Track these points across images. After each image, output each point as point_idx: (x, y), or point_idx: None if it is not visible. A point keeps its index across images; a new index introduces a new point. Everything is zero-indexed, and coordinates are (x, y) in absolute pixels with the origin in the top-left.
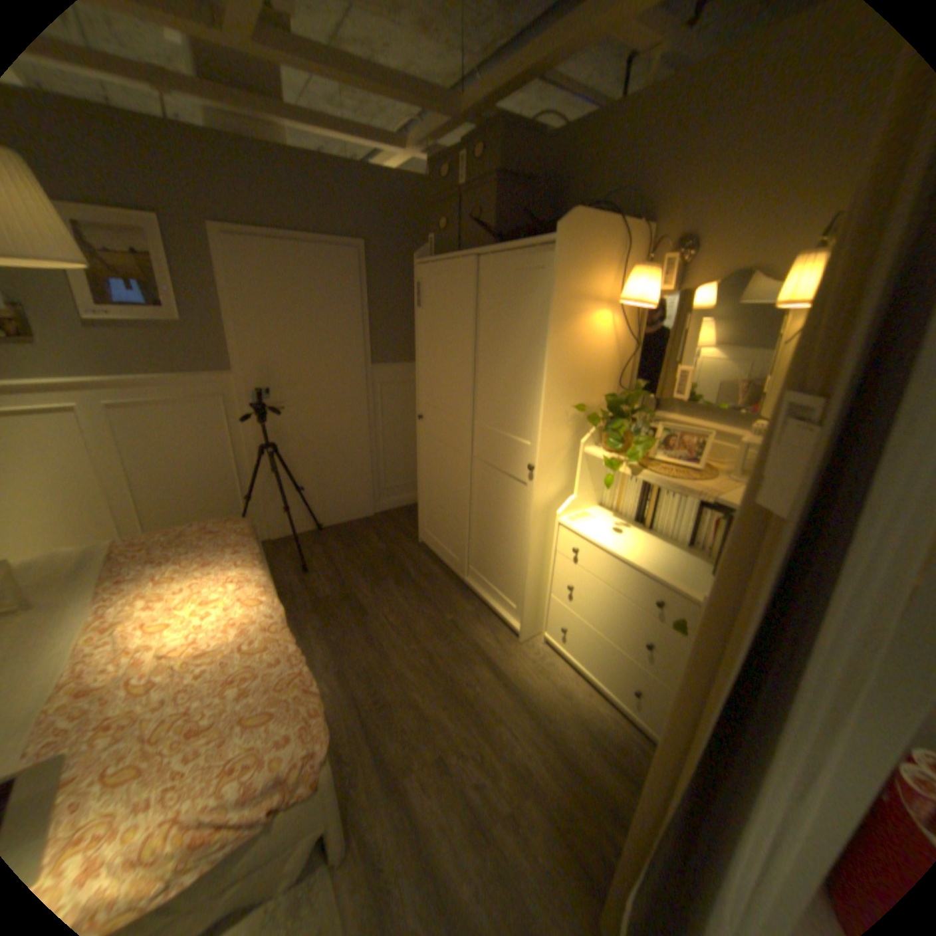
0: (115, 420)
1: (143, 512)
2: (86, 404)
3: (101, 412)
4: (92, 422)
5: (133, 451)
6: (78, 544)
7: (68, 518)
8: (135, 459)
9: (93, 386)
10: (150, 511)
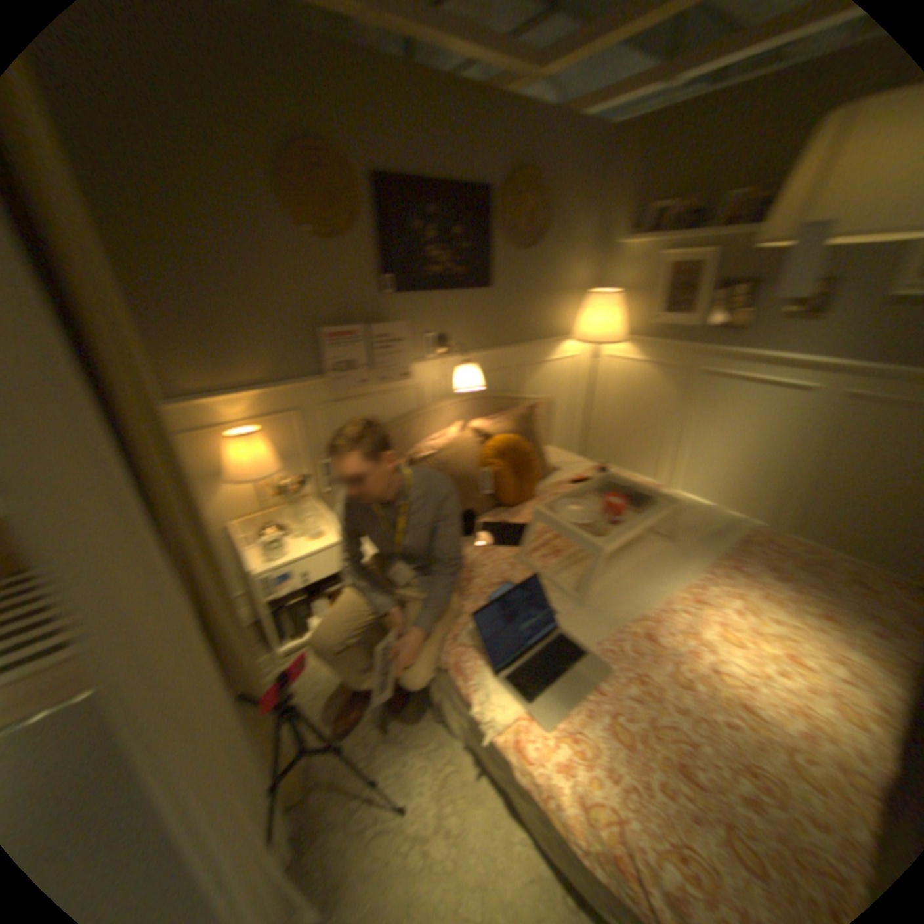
0: (848, 411)
1: (807, 512)
2: (829, 388)
3: (839, 400)
4: (822, 407)
5: (842, 450)
6: (736, 507)
7: (744, 482)
8: (839, 458)
9: (850, 370)
10: (815, 515)
